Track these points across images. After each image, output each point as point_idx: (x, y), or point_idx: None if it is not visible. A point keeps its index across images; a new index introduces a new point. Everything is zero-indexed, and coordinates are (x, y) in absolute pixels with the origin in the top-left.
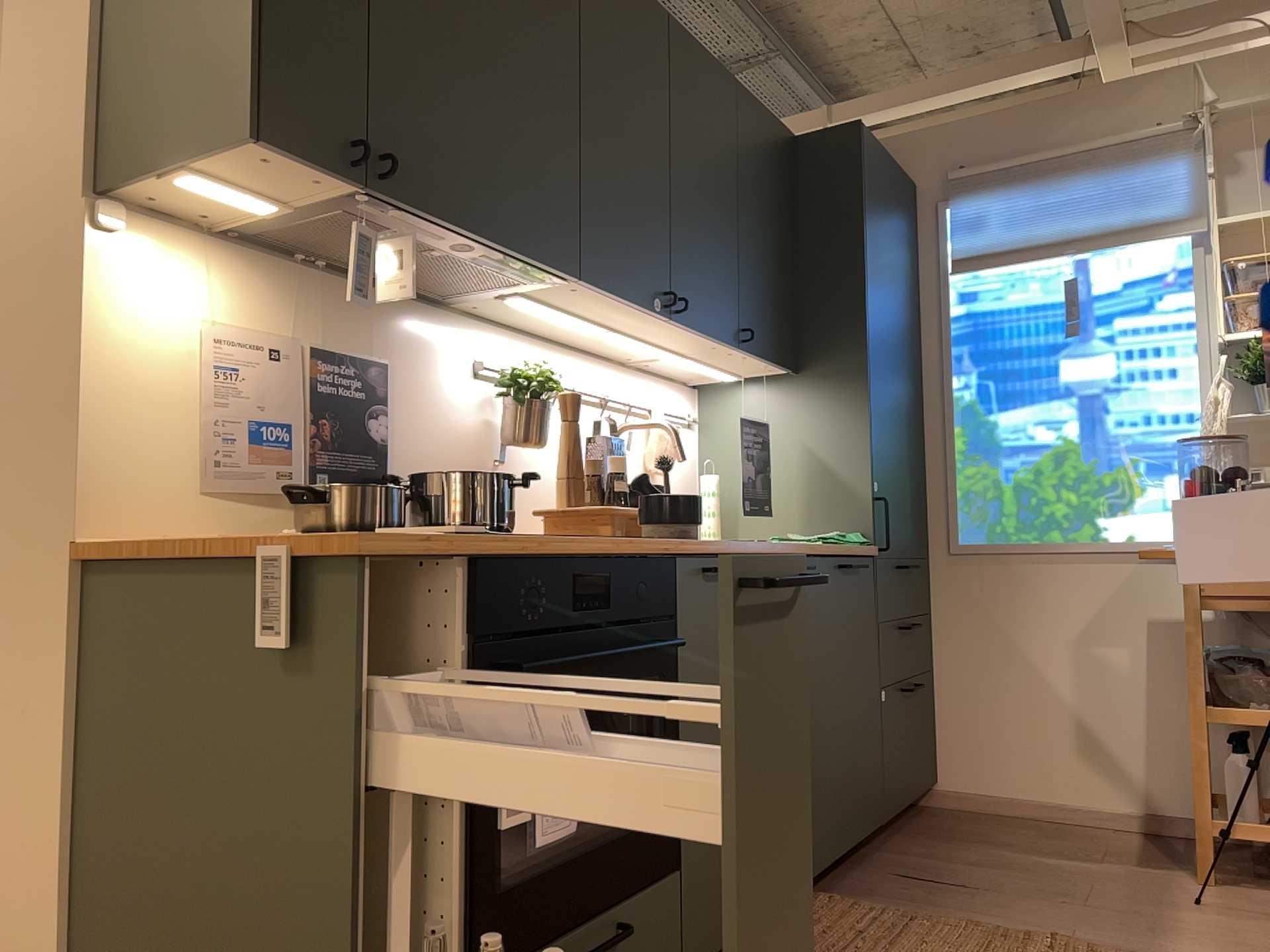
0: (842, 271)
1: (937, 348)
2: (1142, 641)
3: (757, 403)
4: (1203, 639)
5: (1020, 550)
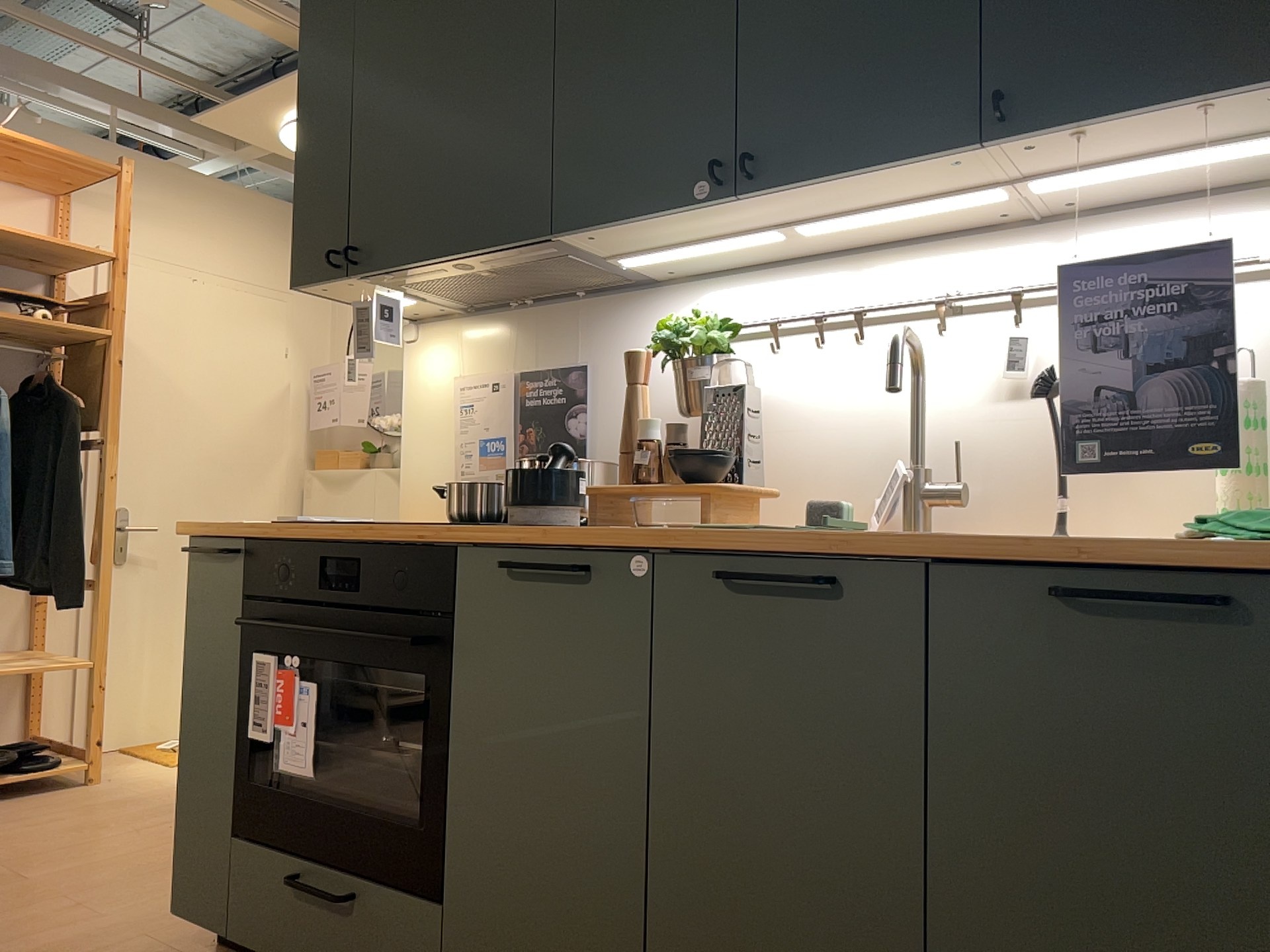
0: None
1: None
2: None
3: None
4: None
5: None
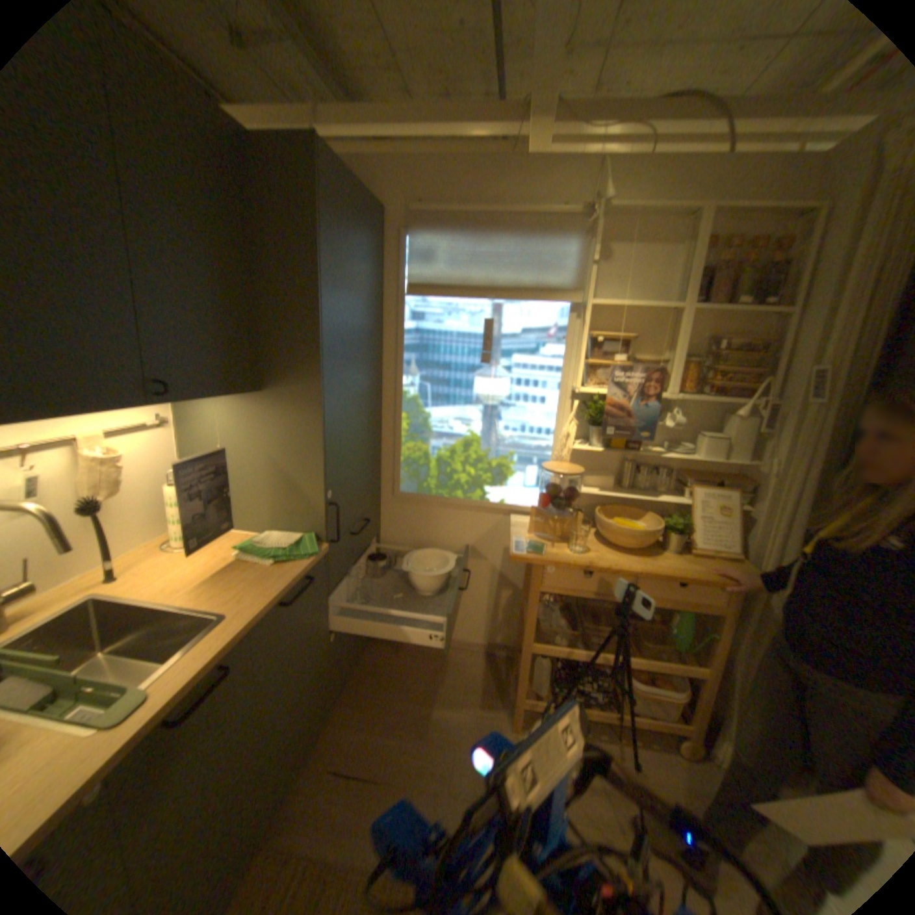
0: (297, 301)
1: (393, 353)
2: (499, 560)
3: (224, 413)
4: (538, 611)
5: (436, 501)
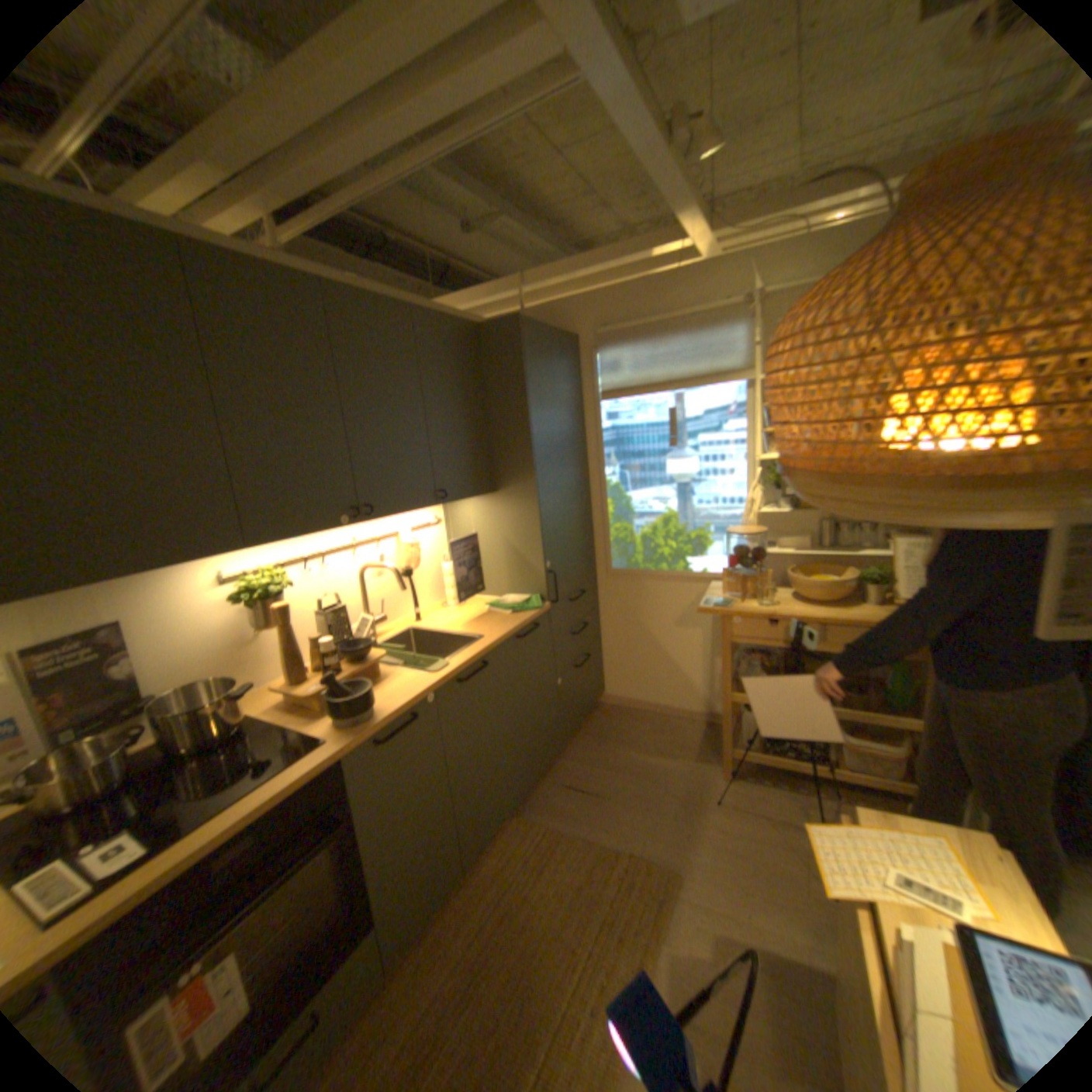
0: (515, 426)
1: (595, 449)
2: (709, 627)
3: (474, 510)
4: (731, 660)
5: (644, 574)
